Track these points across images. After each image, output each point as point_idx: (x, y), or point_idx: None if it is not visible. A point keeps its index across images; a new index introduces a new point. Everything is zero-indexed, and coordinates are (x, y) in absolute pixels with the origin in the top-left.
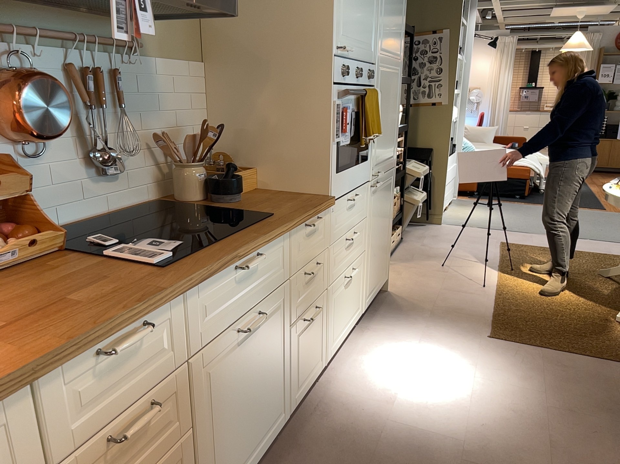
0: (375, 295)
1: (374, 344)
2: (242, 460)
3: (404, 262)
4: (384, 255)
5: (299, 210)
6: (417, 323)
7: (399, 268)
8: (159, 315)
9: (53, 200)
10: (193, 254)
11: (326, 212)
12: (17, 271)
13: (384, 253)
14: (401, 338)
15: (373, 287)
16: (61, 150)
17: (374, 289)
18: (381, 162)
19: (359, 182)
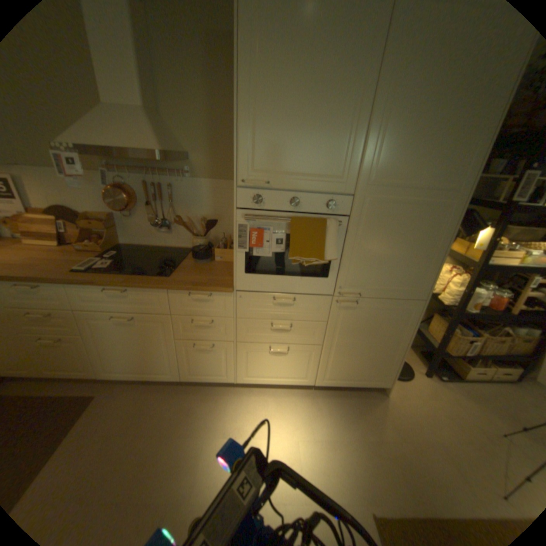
0: (350, 387)
1: (294, 409)
2: (128, 373)
3: (466, 398)
4: (380, 367)
5: (183, 283)
6: (348, 435)
7: (445, 396)
8: (47, 287)
9: (135, 234)
10: (88, 274)
11: (226, 295)
12: (78, 253)
13: (380, 366)
14: (315, 427)
15: (345, 380)
16: (139, 216)
17: (348, 382)
18: (370, 287)
19: (300, 290)
